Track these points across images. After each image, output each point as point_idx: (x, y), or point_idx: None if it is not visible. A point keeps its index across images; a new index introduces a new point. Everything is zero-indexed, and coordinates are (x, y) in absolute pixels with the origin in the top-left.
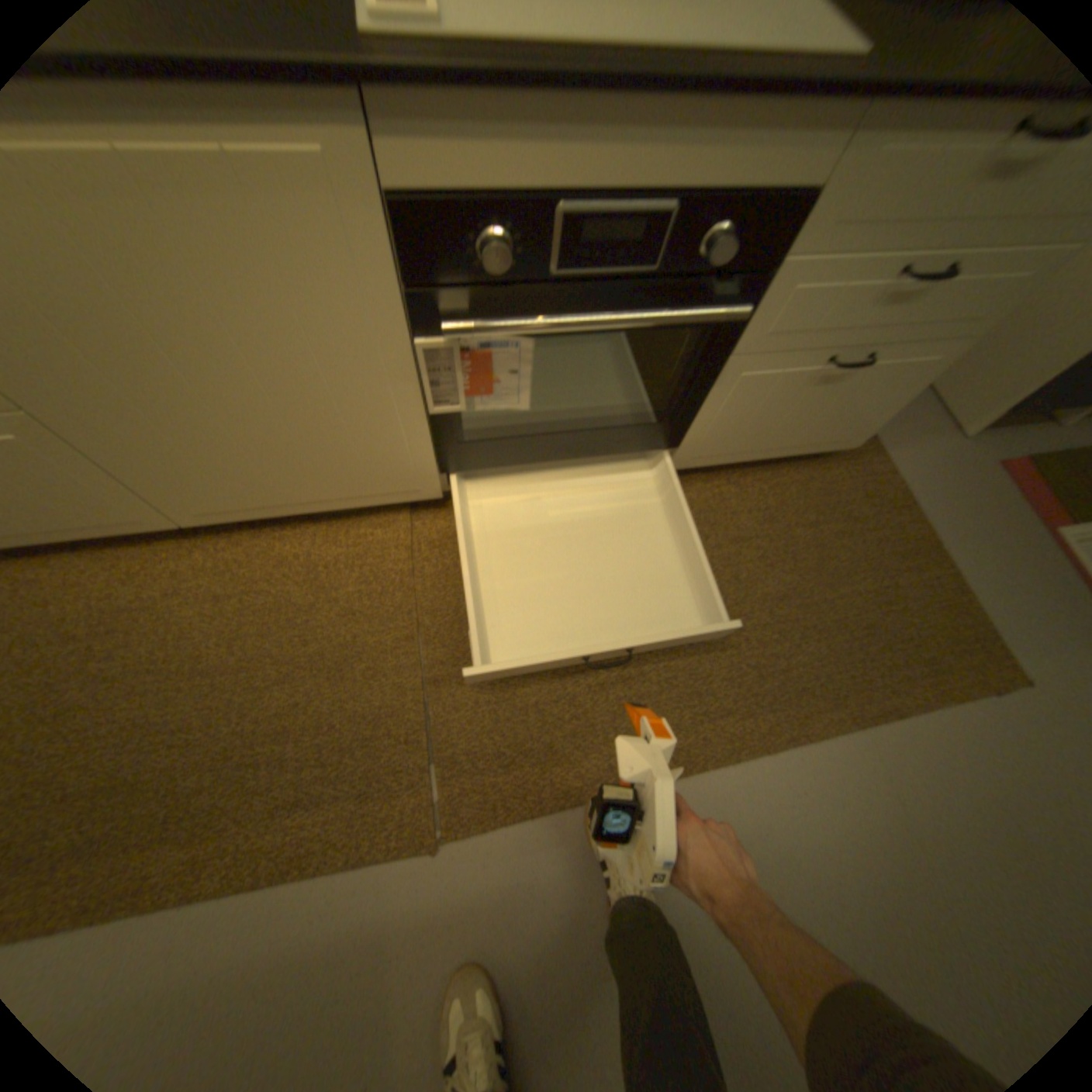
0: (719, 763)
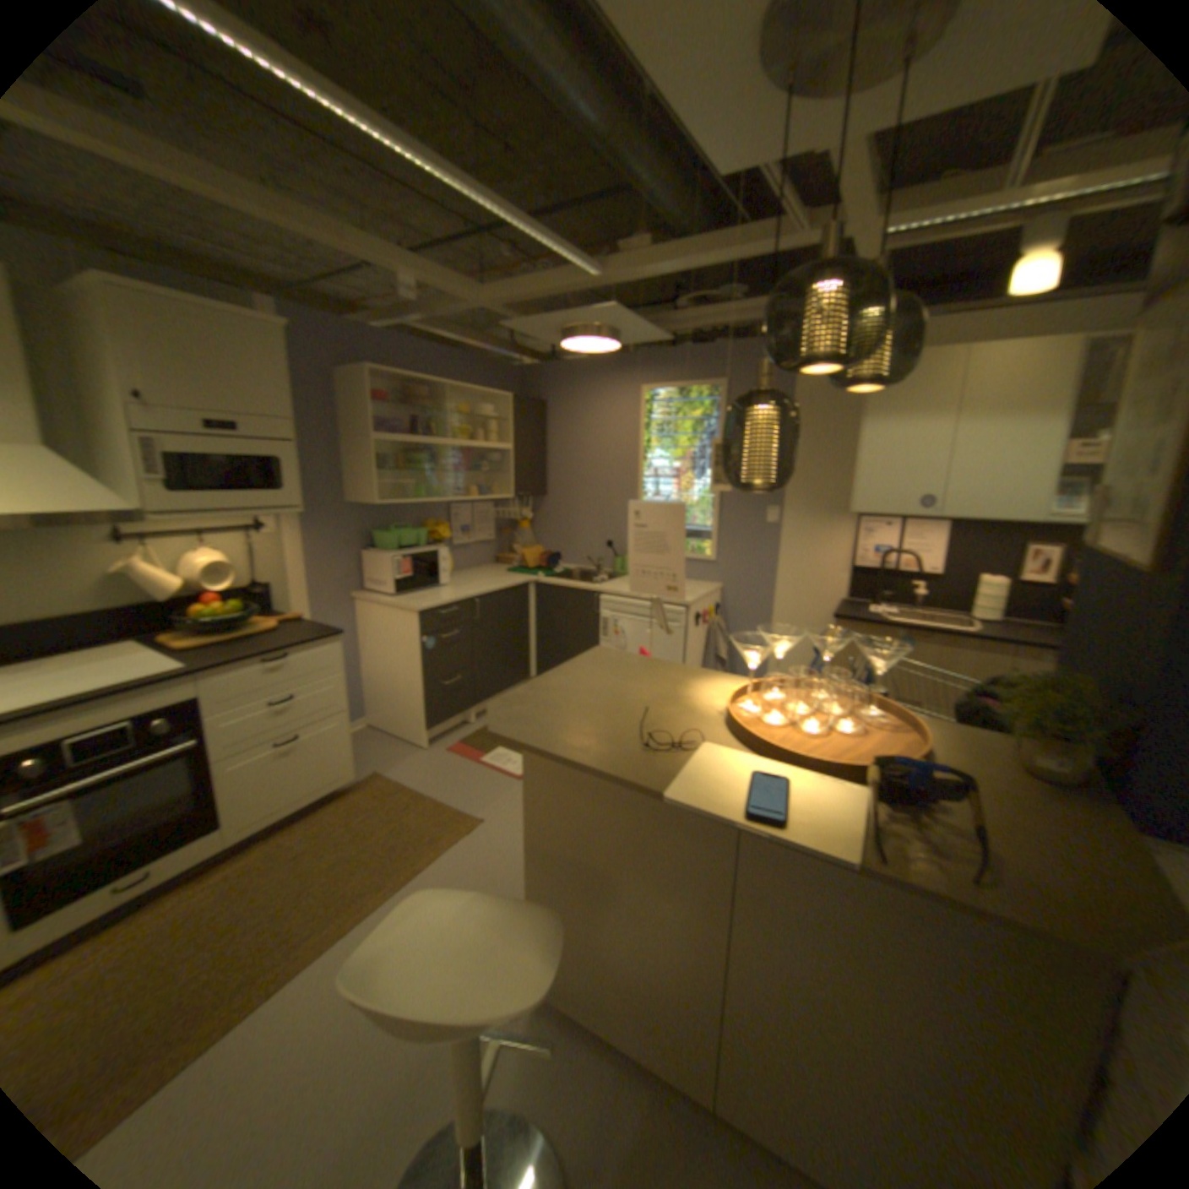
0: (310, 962)
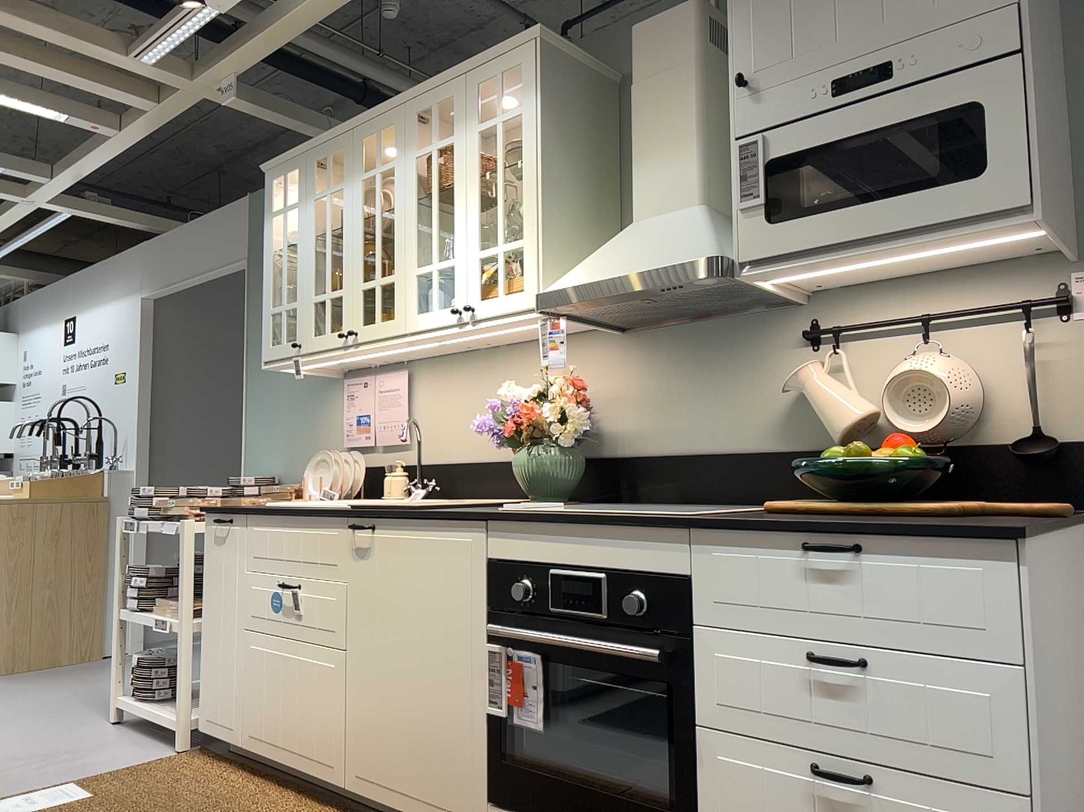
0: None
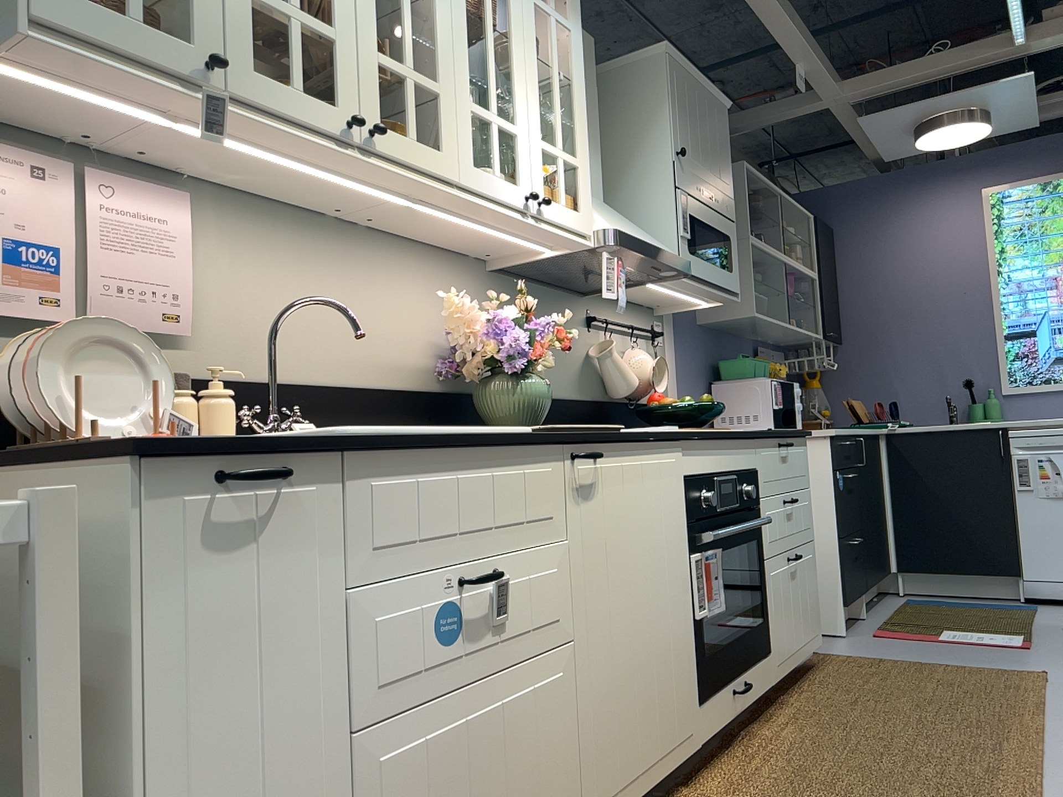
0: (1040, 757)
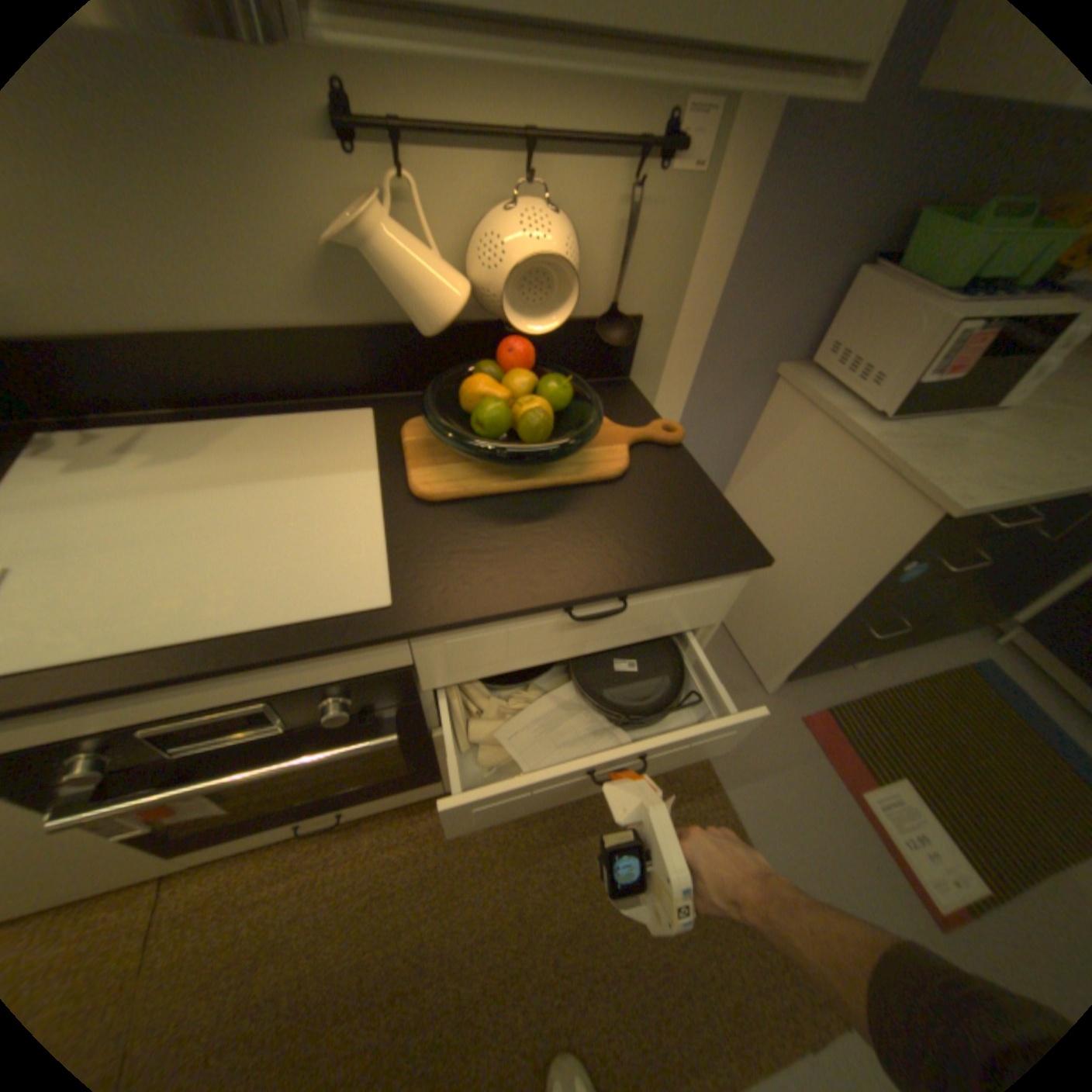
0: None
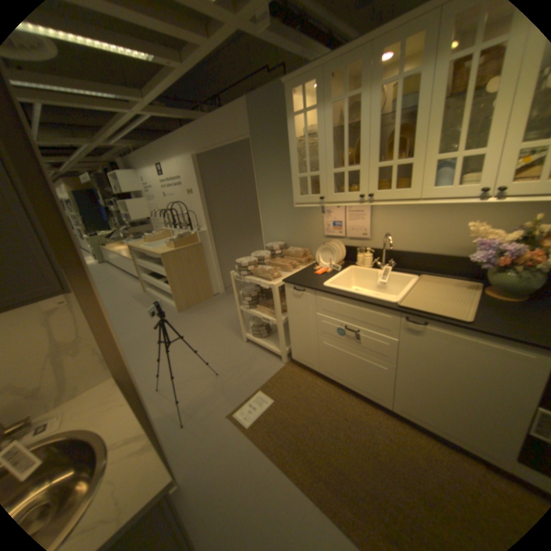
0: None
